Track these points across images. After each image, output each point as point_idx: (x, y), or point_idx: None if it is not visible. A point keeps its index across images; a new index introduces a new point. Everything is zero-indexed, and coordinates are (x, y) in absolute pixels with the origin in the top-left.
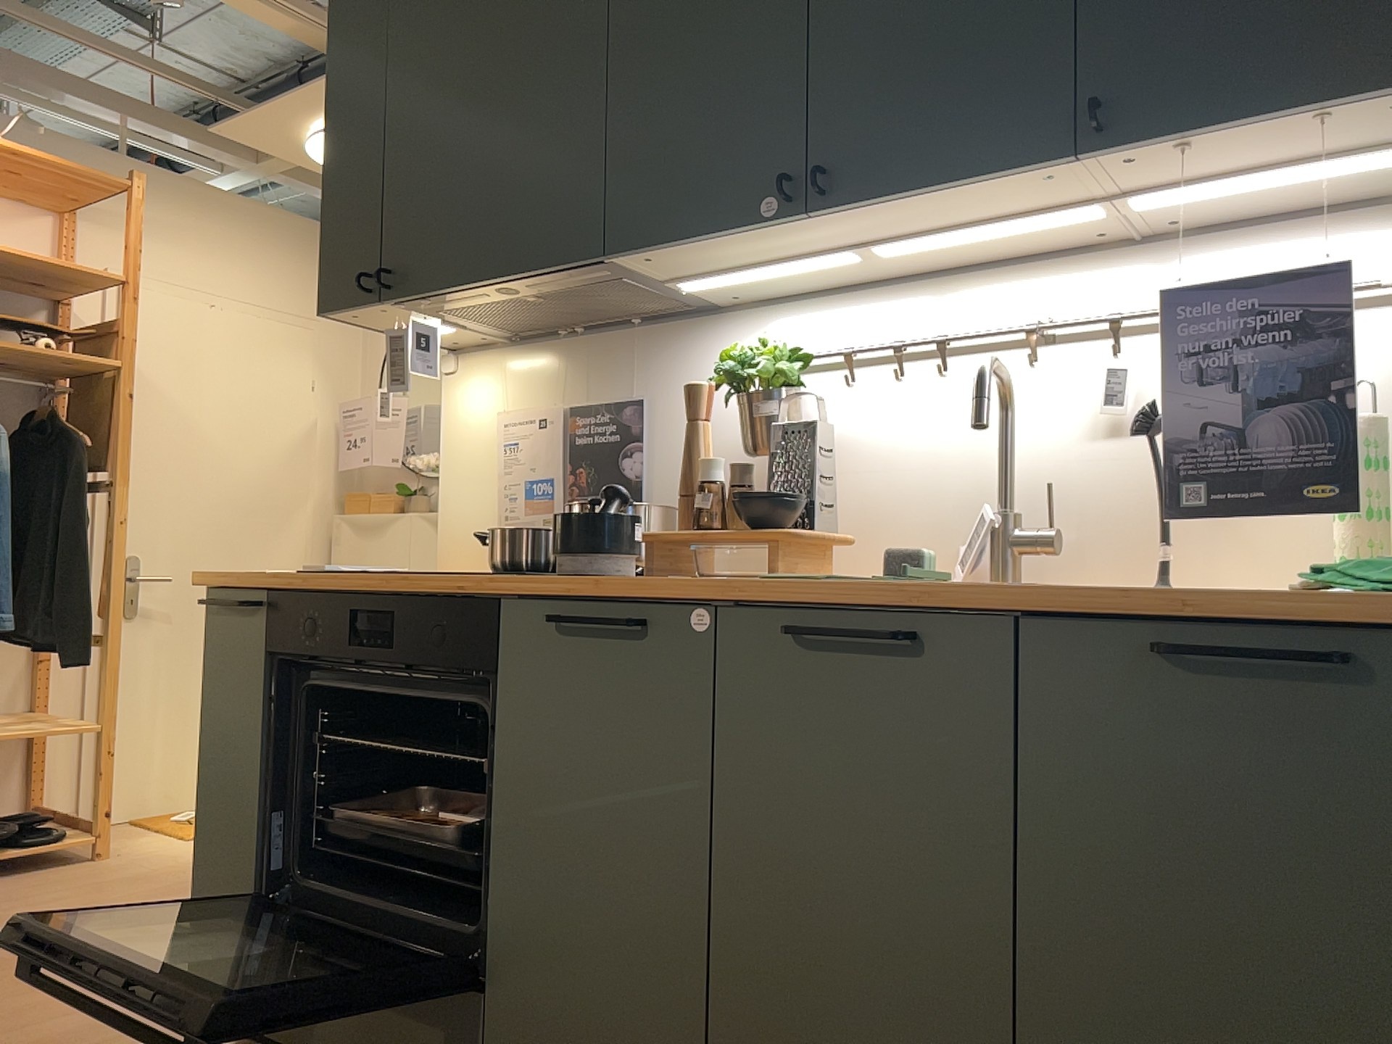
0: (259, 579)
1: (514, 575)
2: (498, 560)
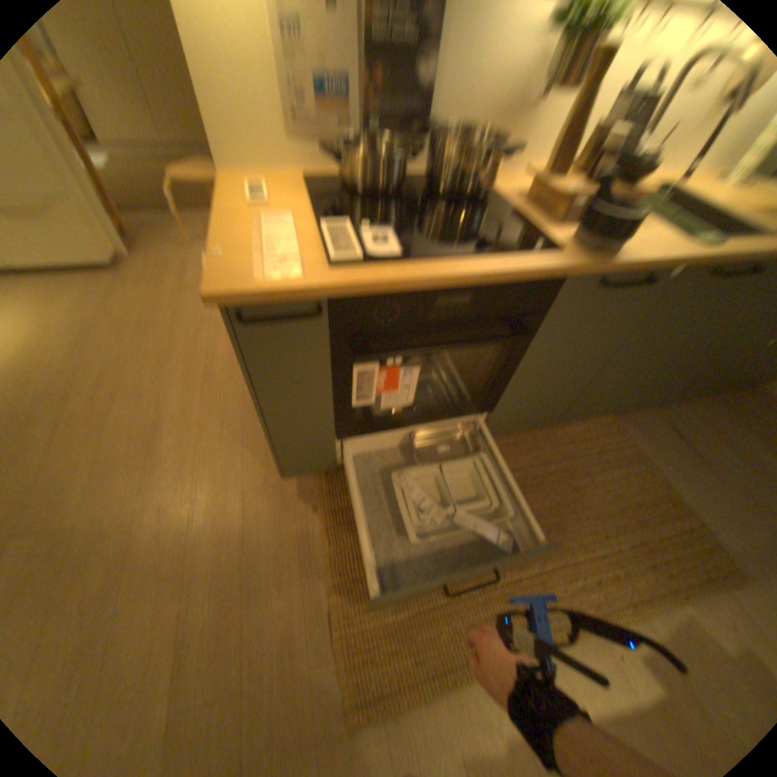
0: (324, 289)
1: (557, 249)
2: (373, 181)
